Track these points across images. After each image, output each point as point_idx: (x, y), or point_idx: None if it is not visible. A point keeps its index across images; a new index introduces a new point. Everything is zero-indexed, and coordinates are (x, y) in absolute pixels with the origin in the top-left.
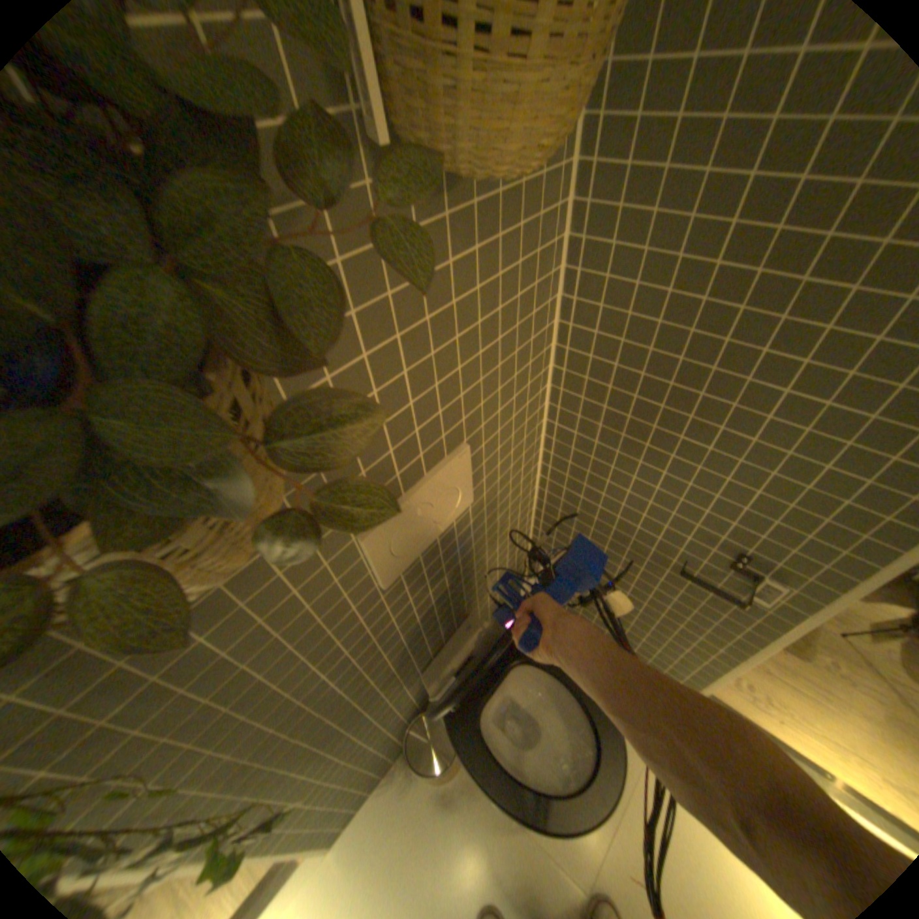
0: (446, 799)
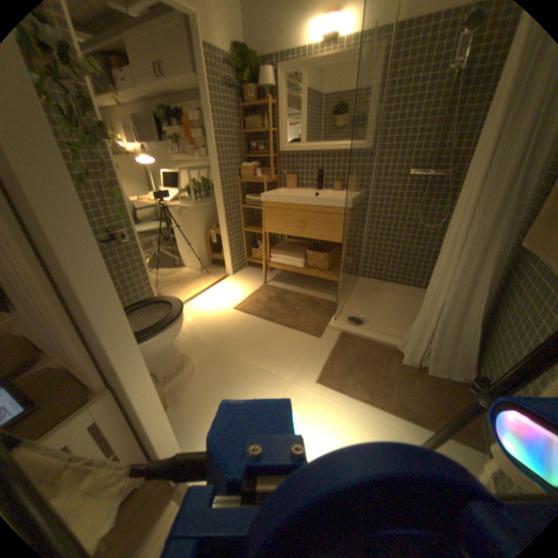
0: (170, 401)
